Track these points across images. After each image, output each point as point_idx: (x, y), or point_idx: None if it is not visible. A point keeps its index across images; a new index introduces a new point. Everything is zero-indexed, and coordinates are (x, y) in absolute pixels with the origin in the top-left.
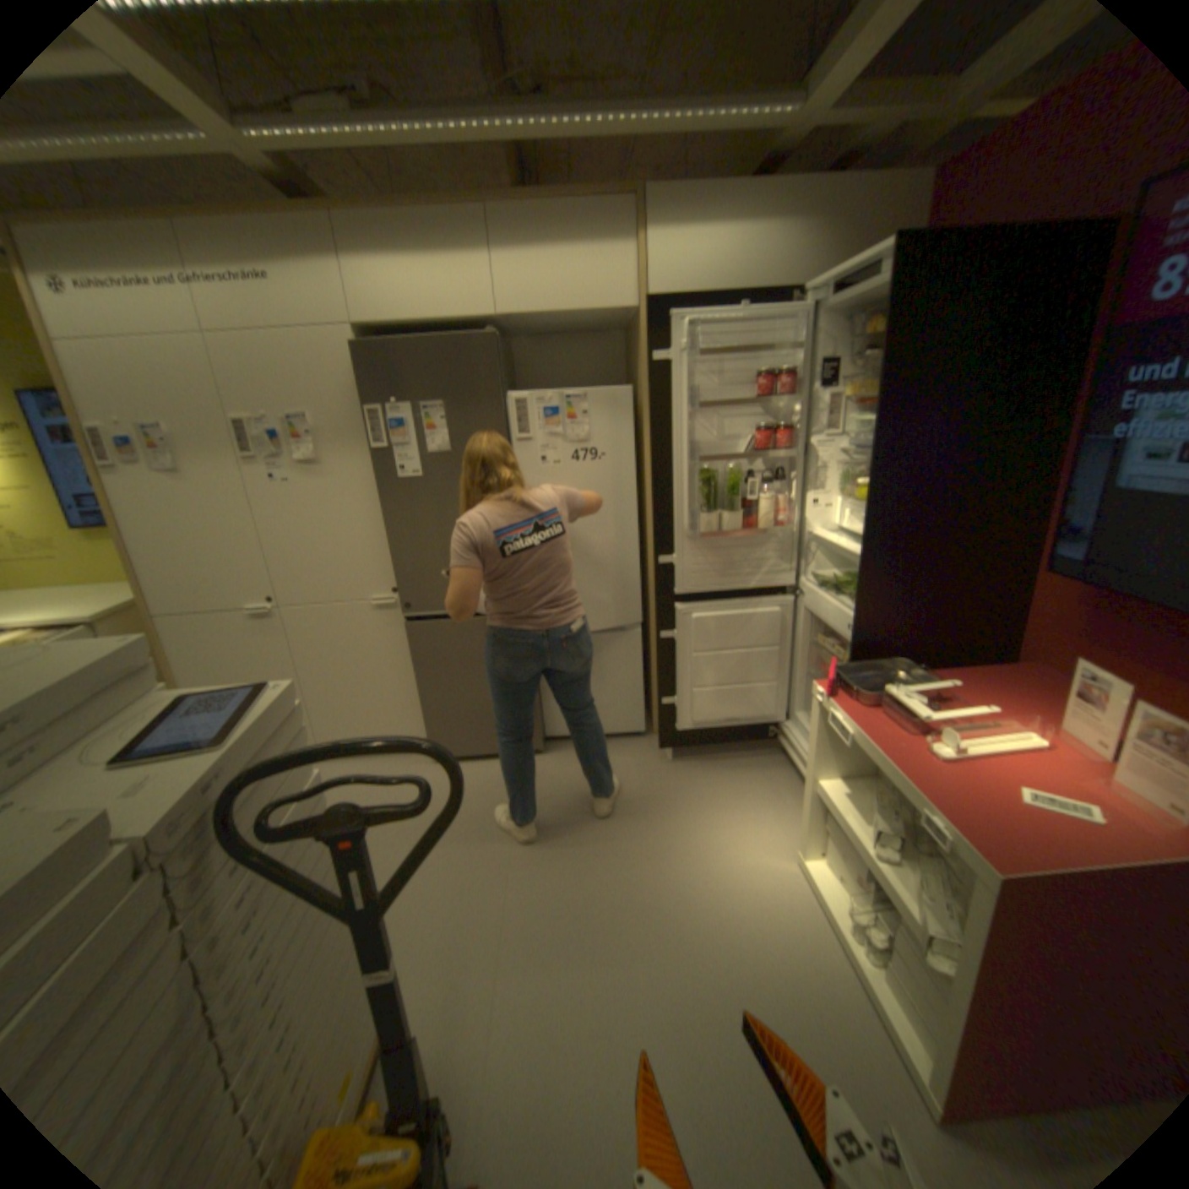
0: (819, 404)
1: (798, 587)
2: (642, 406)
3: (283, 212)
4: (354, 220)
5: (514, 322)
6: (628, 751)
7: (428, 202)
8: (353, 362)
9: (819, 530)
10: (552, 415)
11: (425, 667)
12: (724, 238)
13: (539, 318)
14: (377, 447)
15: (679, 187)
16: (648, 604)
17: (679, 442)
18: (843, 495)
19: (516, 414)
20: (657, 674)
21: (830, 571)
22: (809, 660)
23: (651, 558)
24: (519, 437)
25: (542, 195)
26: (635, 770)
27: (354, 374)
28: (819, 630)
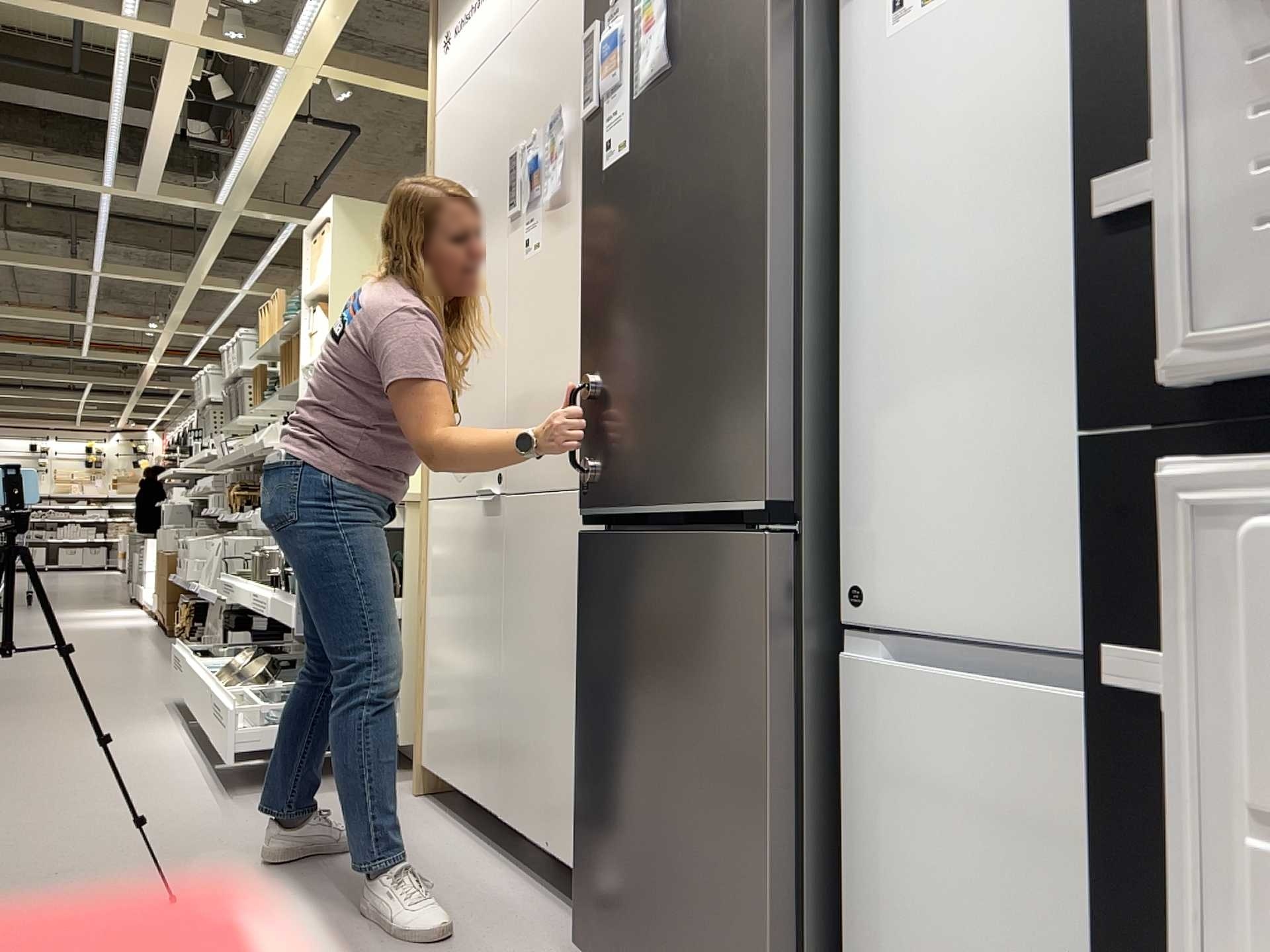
0: None
1: None
2: None
3: None
4: None
5: None
6: None
7: None
8: None
9: None
10: None
11: (589, 667)
12: None
13: None
14: (587, 115)
15: None
16: None
17: None
18: None
19: None
20: None
21: None
22: None
23: None
24: None
25: None
26: None
27: None
28: None
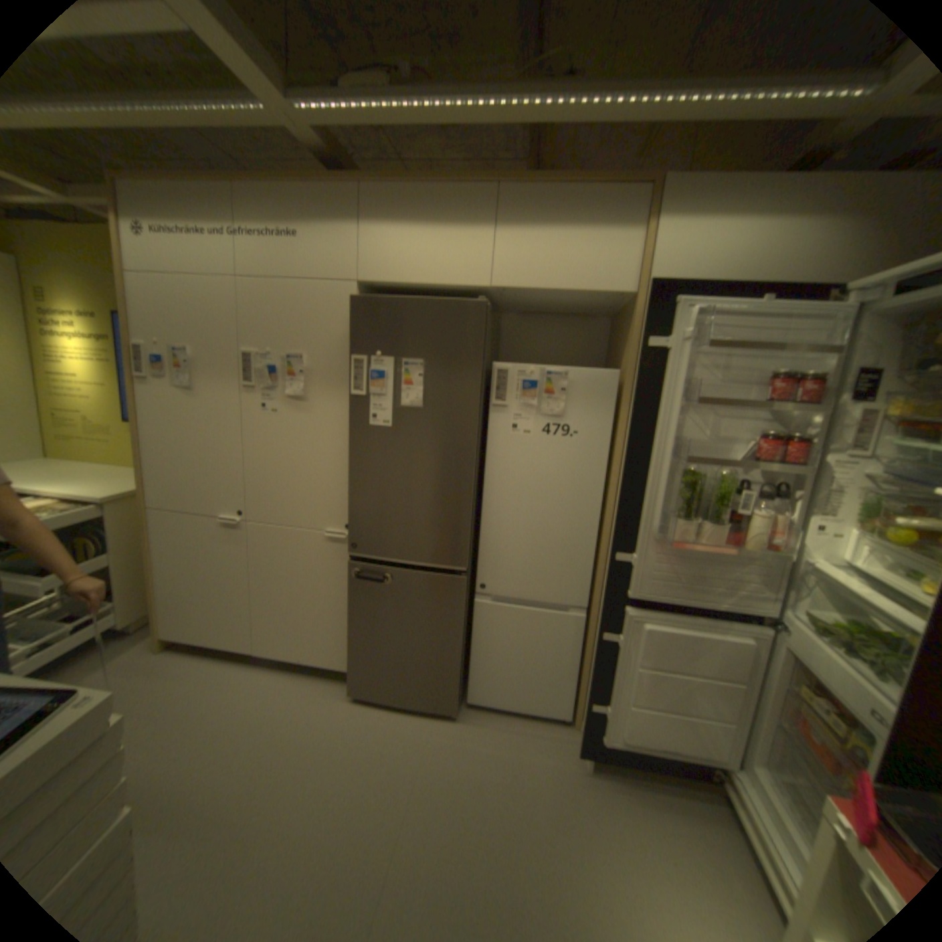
0: (846, 418)
1: (782, 621)
2: (623, 390)
3: (321, 180)
4: (379, 190)
5: (507, 295)
6: (545, 745)
7: (448, 178)
8: (353, 314)
9: (821, 562)
10: (529, 387)
11: (359, 607)
12: (746, 230)
13: (532, 294)
14: (356, 393)
15: (703, 177)
16: (594, 592)
17: (664, 435)
18: (862, 528)
19: (493, 380)
20: (593, 677)
21: (842, 622)
22: (784, 710)
23: (606, 546)
24: (492, 402)
25: (558, 177)
26: (549, 775)
27: (352, 325)
28: (804, 678)
